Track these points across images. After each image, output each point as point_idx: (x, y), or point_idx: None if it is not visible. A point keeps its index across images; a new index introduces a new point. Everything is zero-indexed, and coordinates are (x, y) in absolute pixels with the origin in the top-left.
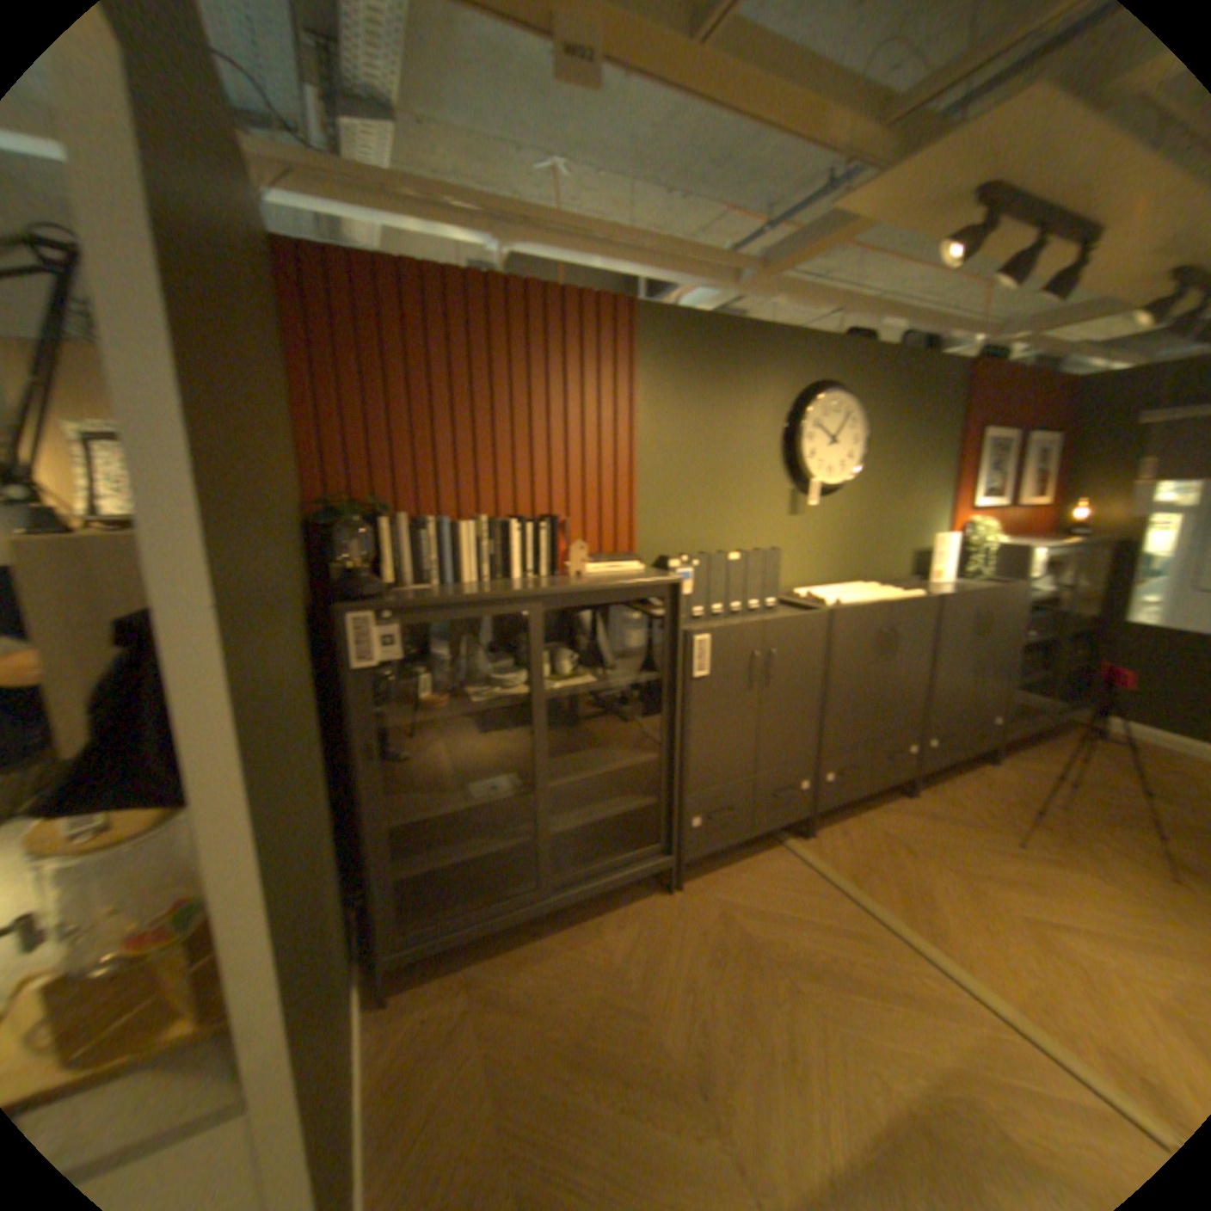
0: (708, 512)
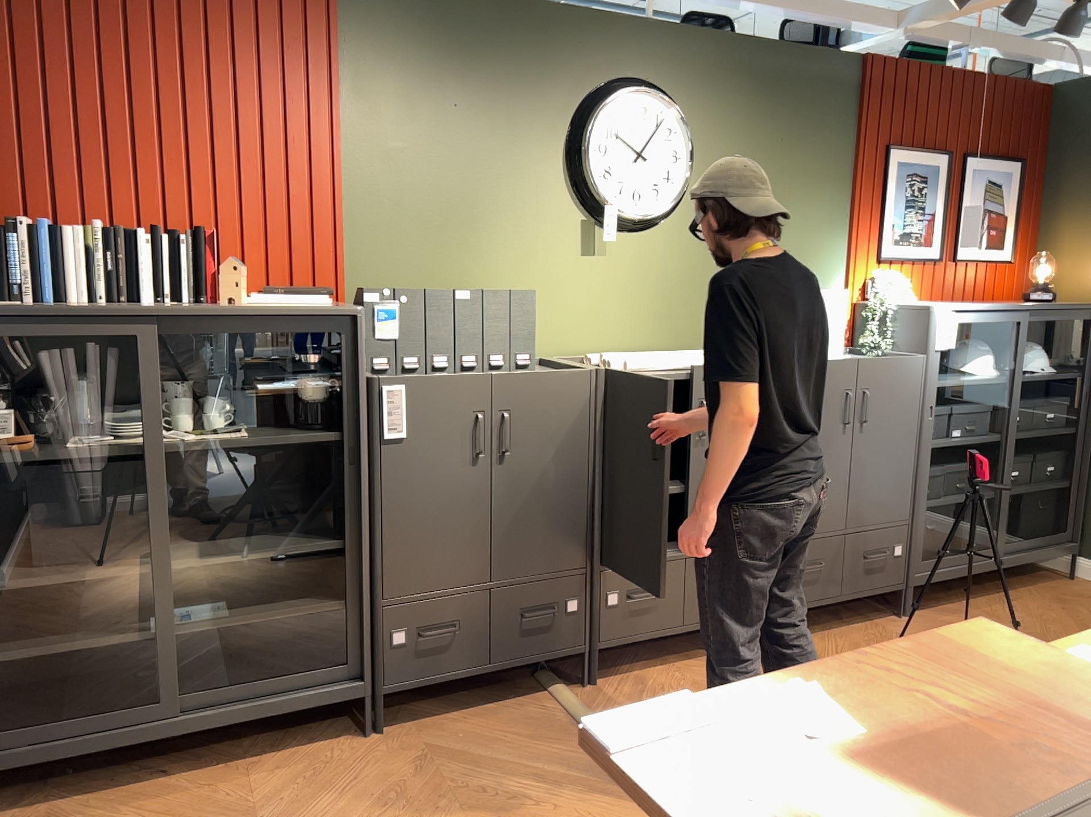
0: (458, 242)
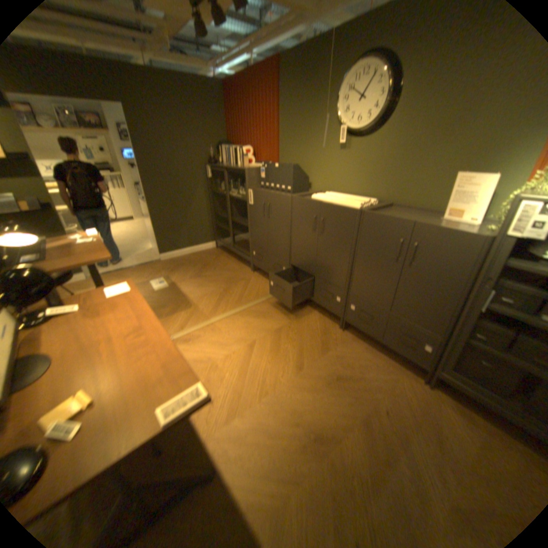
0: (303, 146)
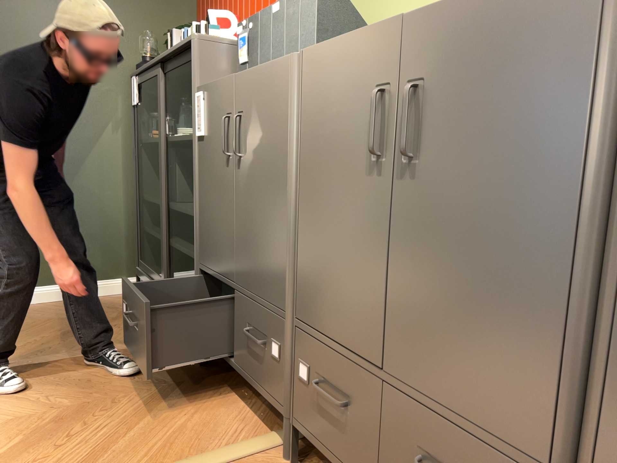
0: None
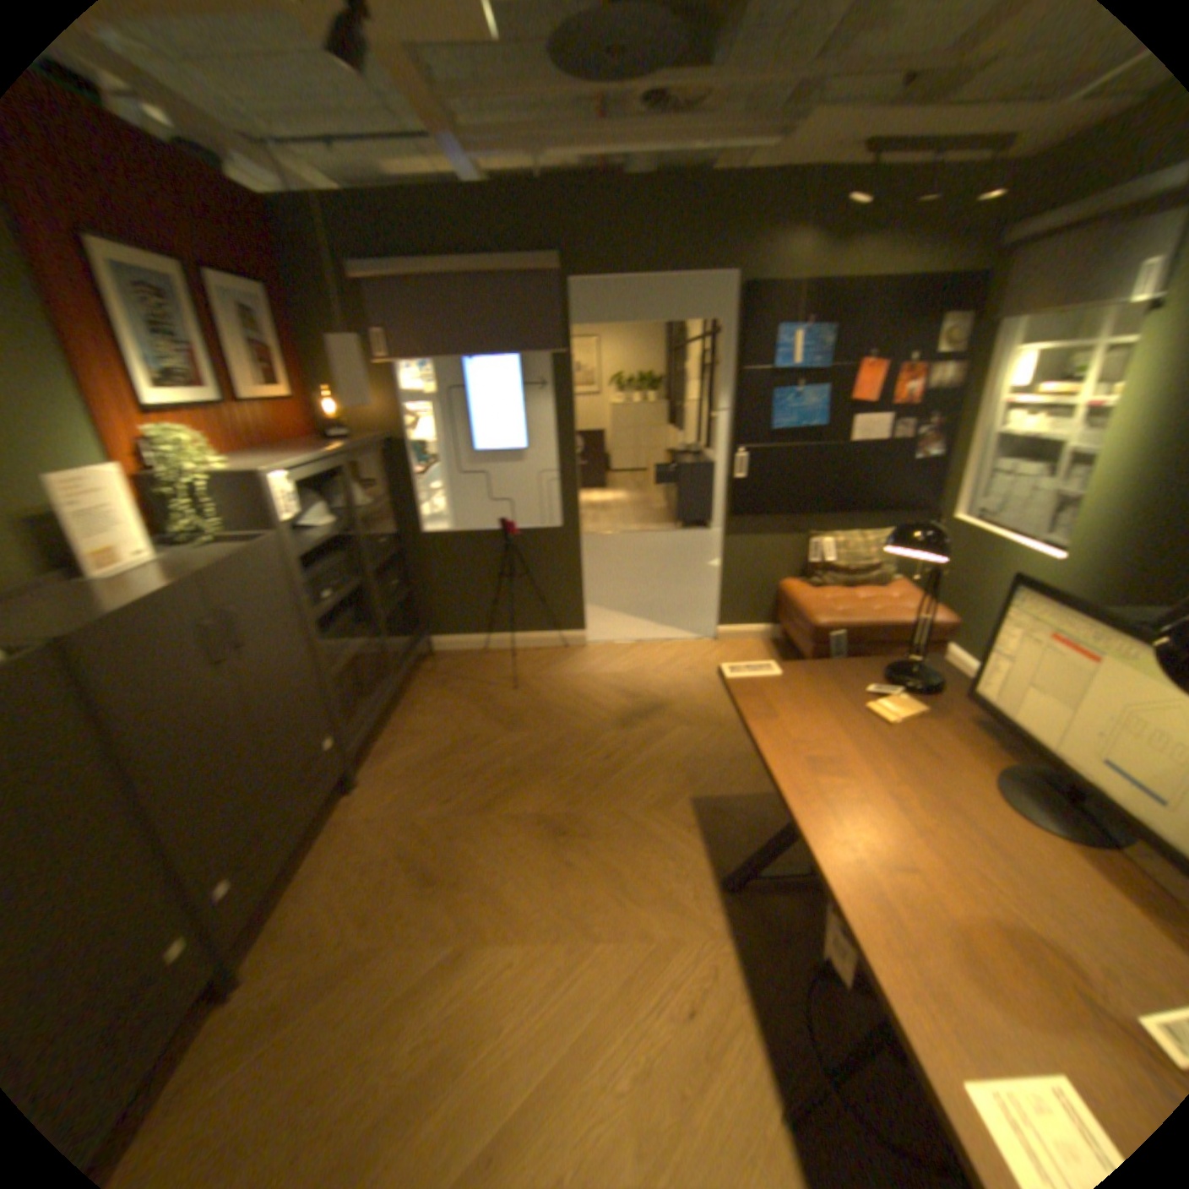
0: None
